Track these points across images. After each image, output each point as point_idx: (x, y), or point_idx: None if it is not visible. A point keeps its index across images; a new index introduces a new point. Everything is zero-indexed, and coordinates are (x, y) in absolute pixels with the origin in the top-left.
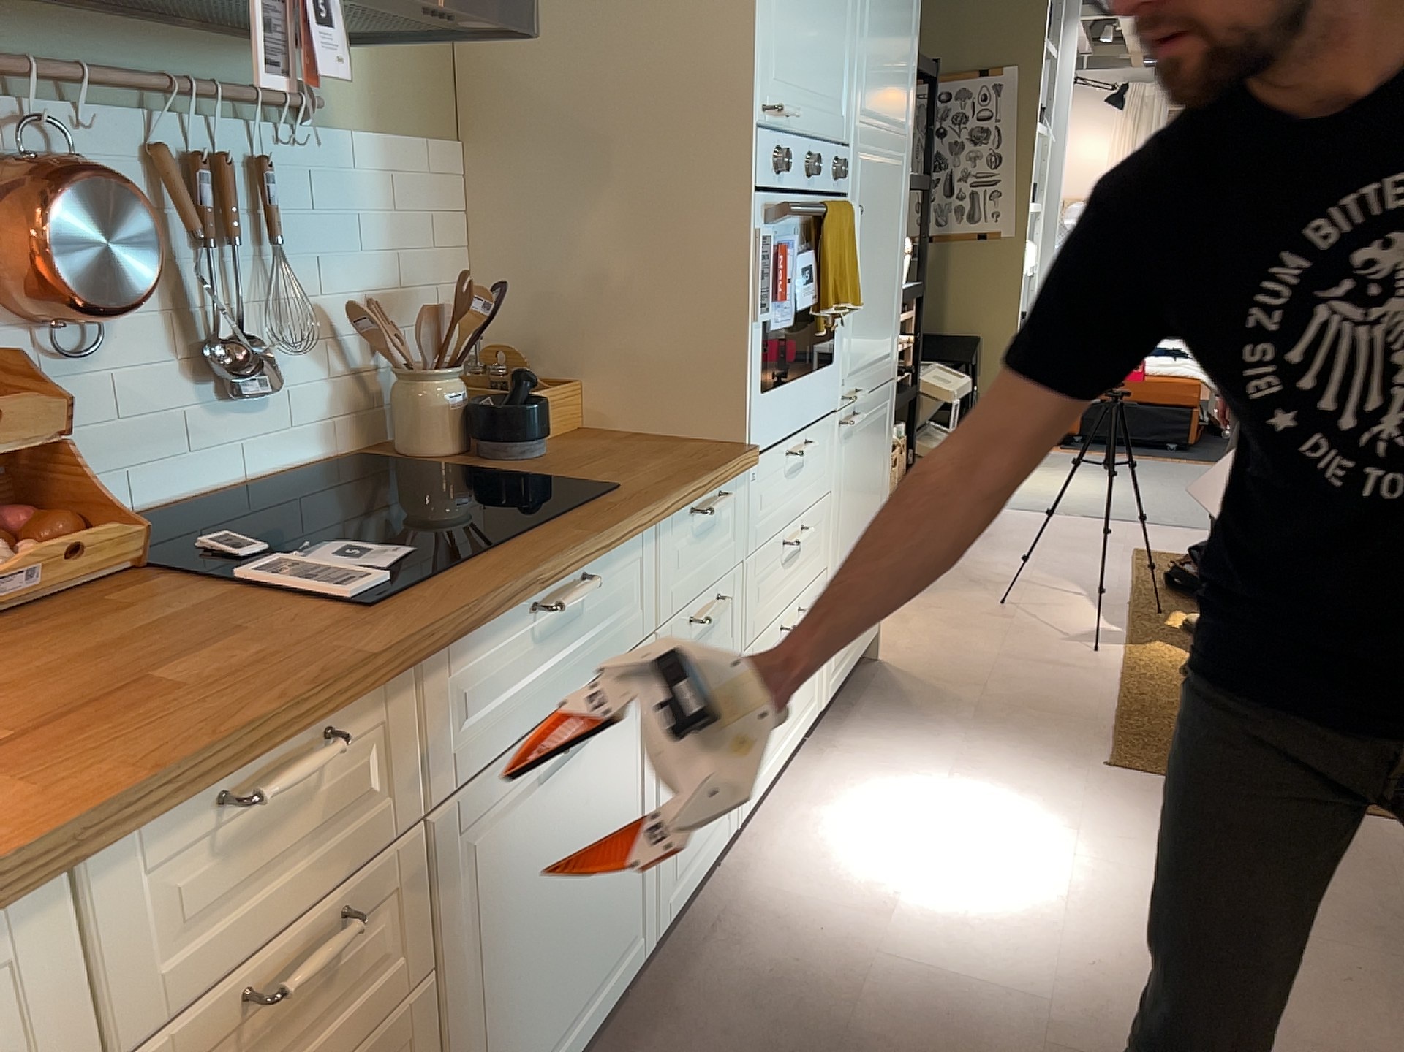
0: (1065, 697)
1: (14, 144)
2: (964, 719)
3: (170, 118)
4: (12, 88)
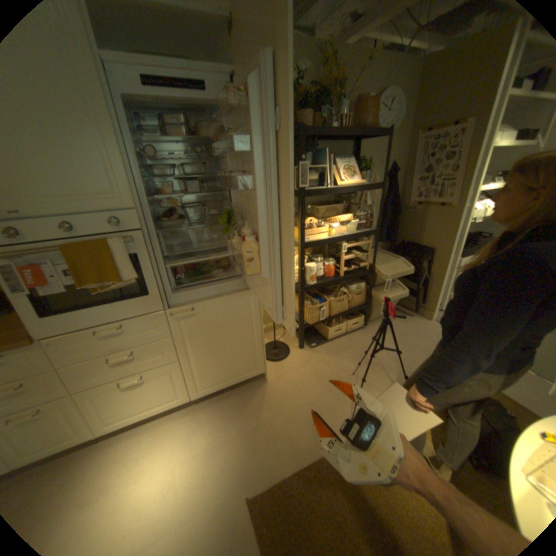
0: (294, 446)
1: None
2: (243, 430)
3: None
4: None
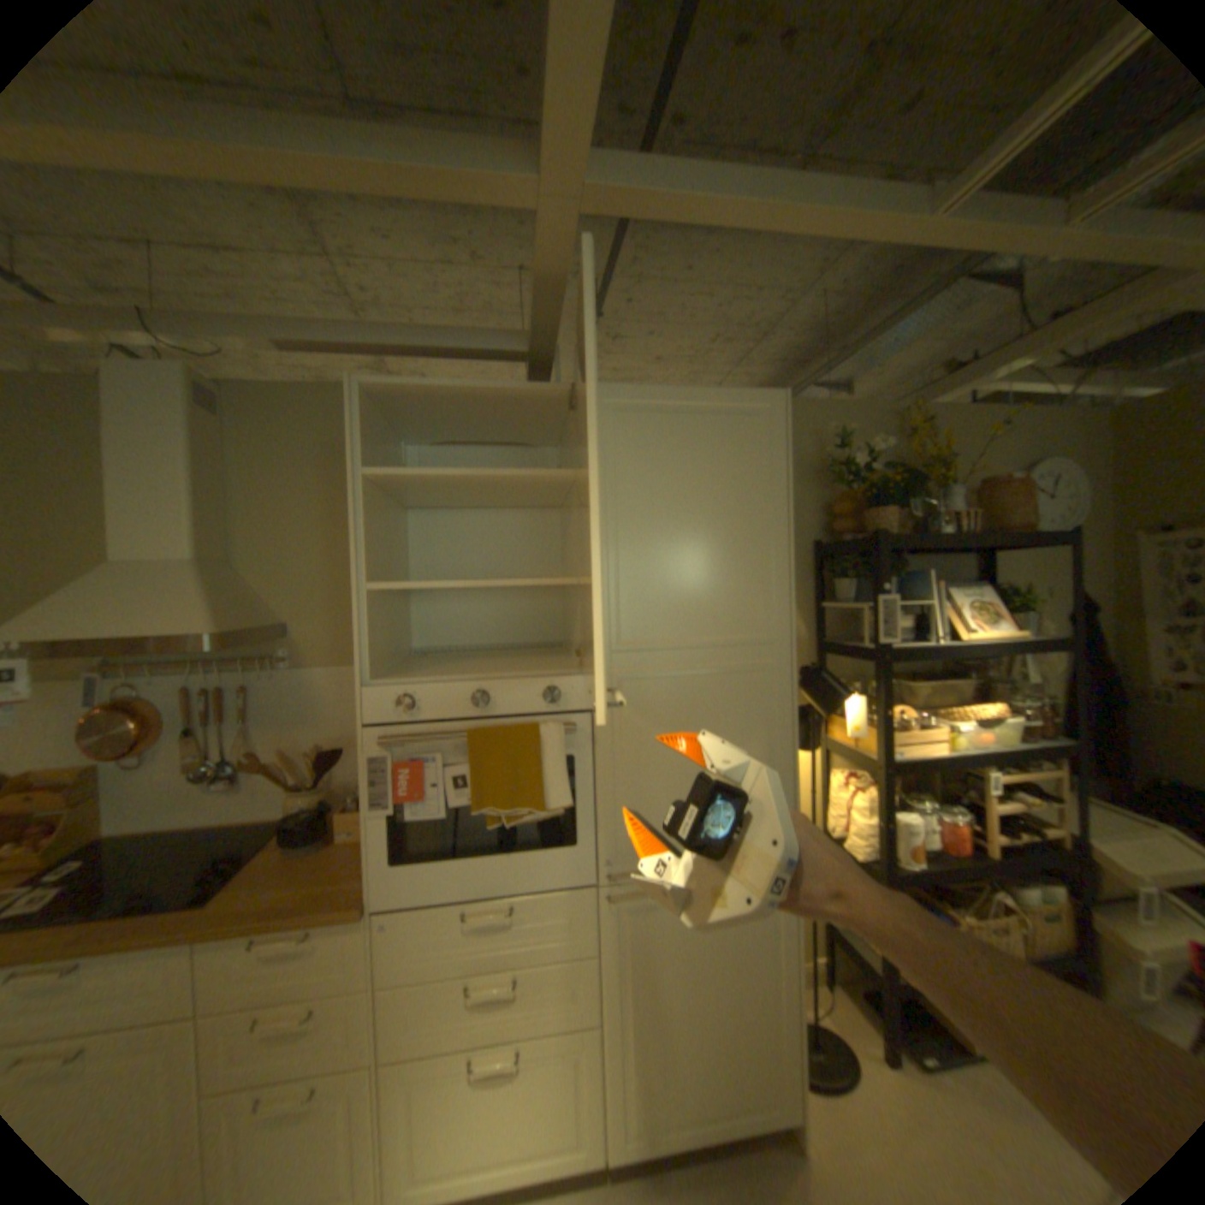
0: None
1: (114, 696)
2: None
3: (194, 677)
4: (128, 675)
